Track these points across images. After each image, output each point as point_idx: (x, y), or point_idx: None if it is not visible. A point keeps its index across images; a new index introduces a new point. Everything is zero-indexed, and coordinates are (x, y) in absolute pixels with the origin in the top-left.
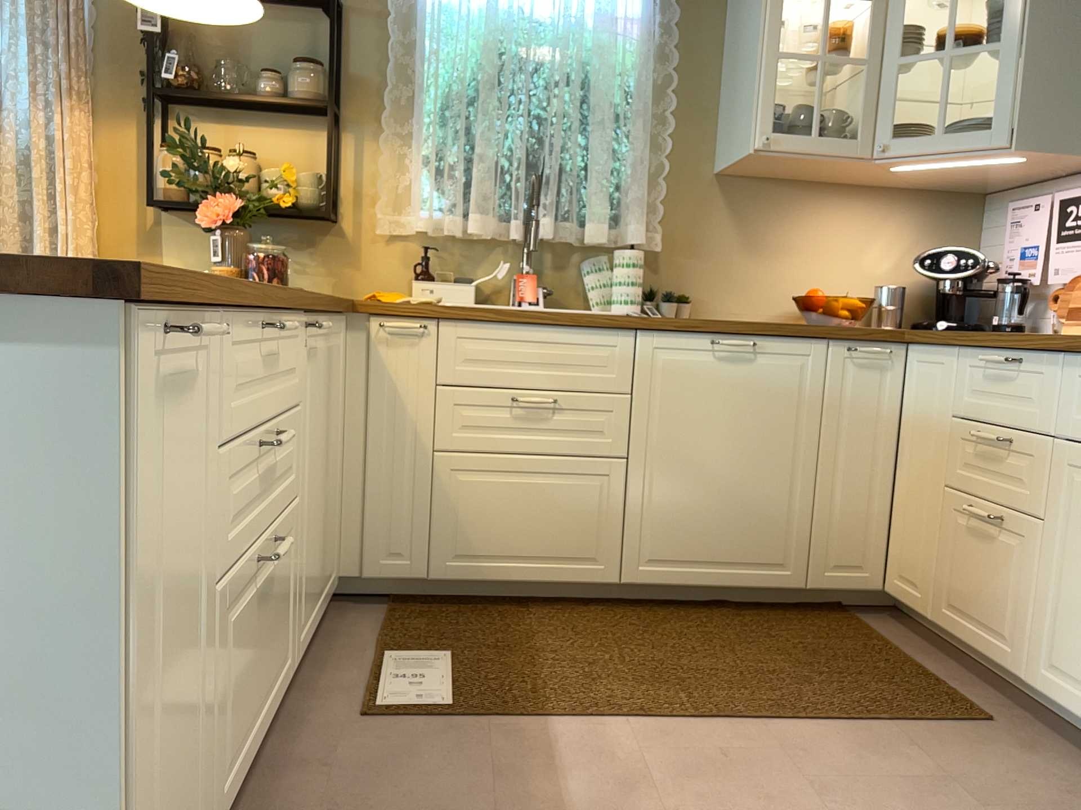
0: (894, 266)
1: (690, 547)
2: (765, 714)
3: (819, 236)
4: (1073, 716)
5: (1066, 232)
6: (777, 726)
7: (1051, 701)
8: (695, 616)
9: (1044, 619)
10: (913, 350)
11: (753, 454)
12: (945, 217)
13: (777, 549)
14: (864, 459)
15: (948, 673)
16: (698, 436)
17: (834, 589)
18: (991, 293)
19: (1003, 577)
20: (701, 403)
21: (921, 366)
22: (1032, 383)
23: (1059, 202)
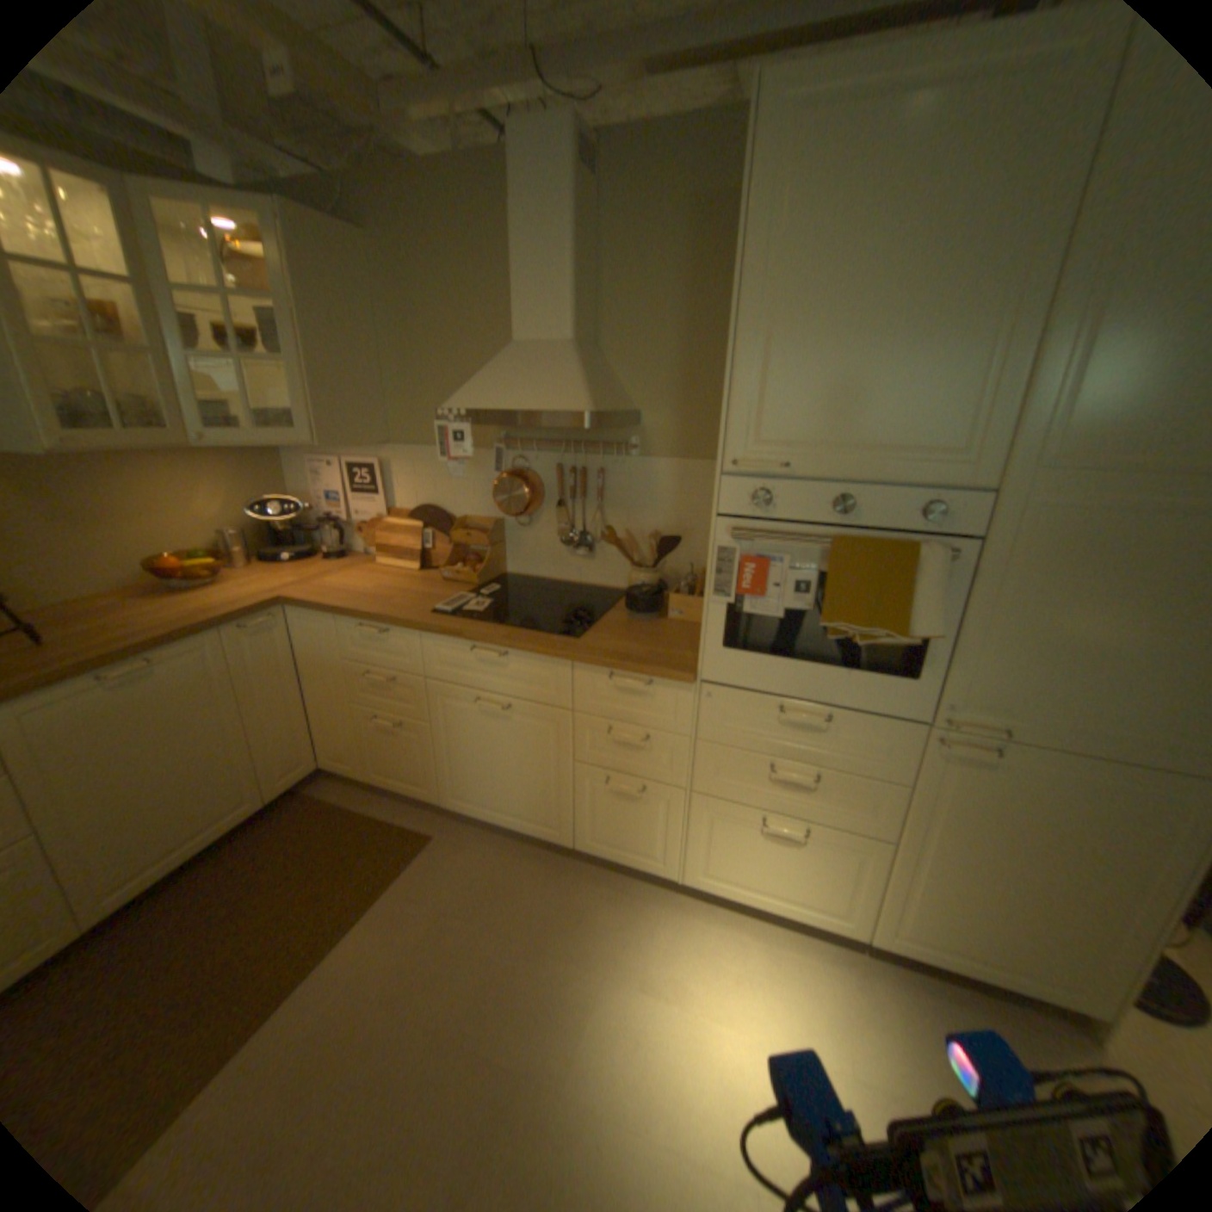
0: (221, 511)
1: (149, 854)
2: (309, 961)
3: (139, 498)
4: (471, 817)
5: (354, 488)
6: (324, 965)
7: (456, 813)
8: (179, 896)
9: (442, 775)
10: (288, 611)
11: (182, 748)
12: (249, 462)
13: (231, 799)
14: (276, 698)
15: (386, 812)
16: (116, 767)
17: (284, 792)
18: (313, 530)
19: (409, 755)
20: (106, 740)
21: (300, 623)
22: (399, 645)
23: (343, 466)
